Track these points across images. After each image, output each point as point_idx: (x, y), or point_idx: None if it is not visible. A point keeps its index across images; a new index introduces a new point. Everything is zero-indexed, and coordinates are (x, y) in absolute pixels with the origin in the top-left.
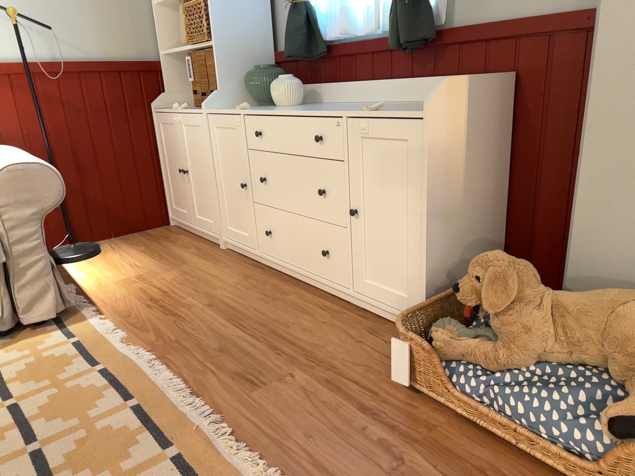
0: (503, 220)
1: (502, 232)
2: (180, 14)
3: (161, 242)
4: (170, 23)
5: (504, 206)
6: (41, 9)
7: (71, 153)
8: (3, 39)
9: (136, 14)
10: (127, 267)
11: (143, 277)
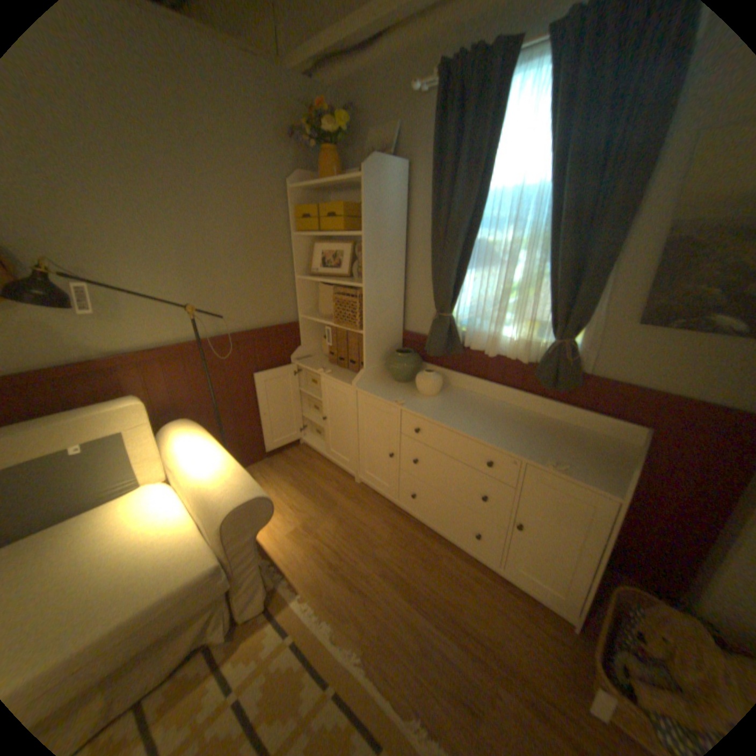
0: None
1: None
2: (315, 282)
3: (302, 470)
4: (308, 290)
5: None
6: (206, 291)
7: (228, 405)
8: (175, 322)
9: (281, 284)
10: (288, 510)
11: (308, 527)
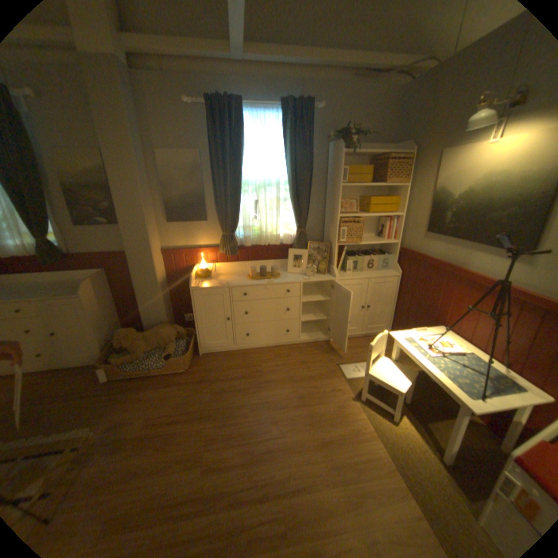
0: (116, 314)
1: (117, 318)
2: None
3: None
4: None
5: (115, 310)
6: None
7: None
8: None
9: None
10: None
11: None
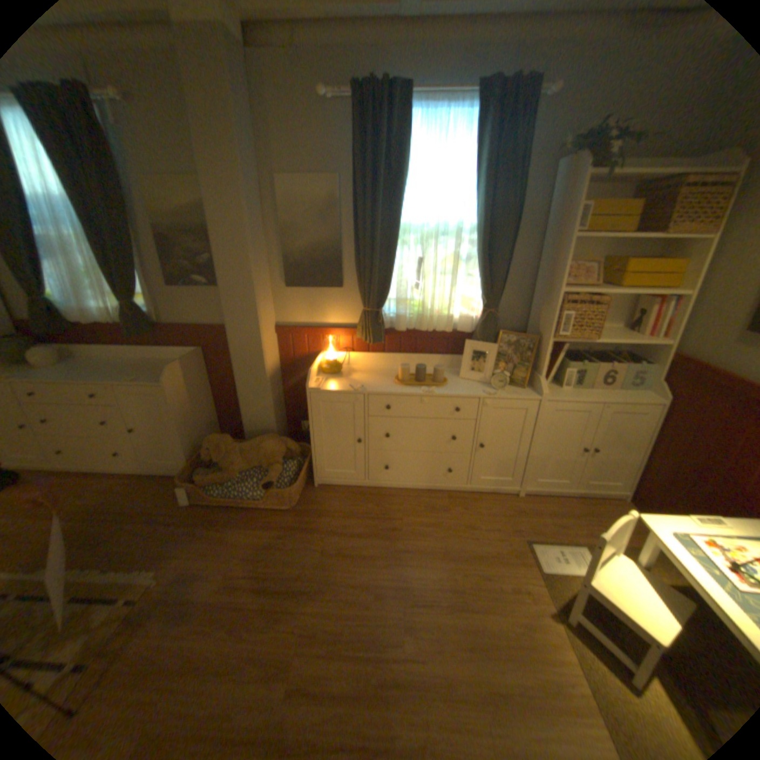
0: (214, 410)
1: (215, 416)
2: None
3: None
4: None
5: (213, 404)
6: None
7: None
8: None
9: None
10: None
11: None
